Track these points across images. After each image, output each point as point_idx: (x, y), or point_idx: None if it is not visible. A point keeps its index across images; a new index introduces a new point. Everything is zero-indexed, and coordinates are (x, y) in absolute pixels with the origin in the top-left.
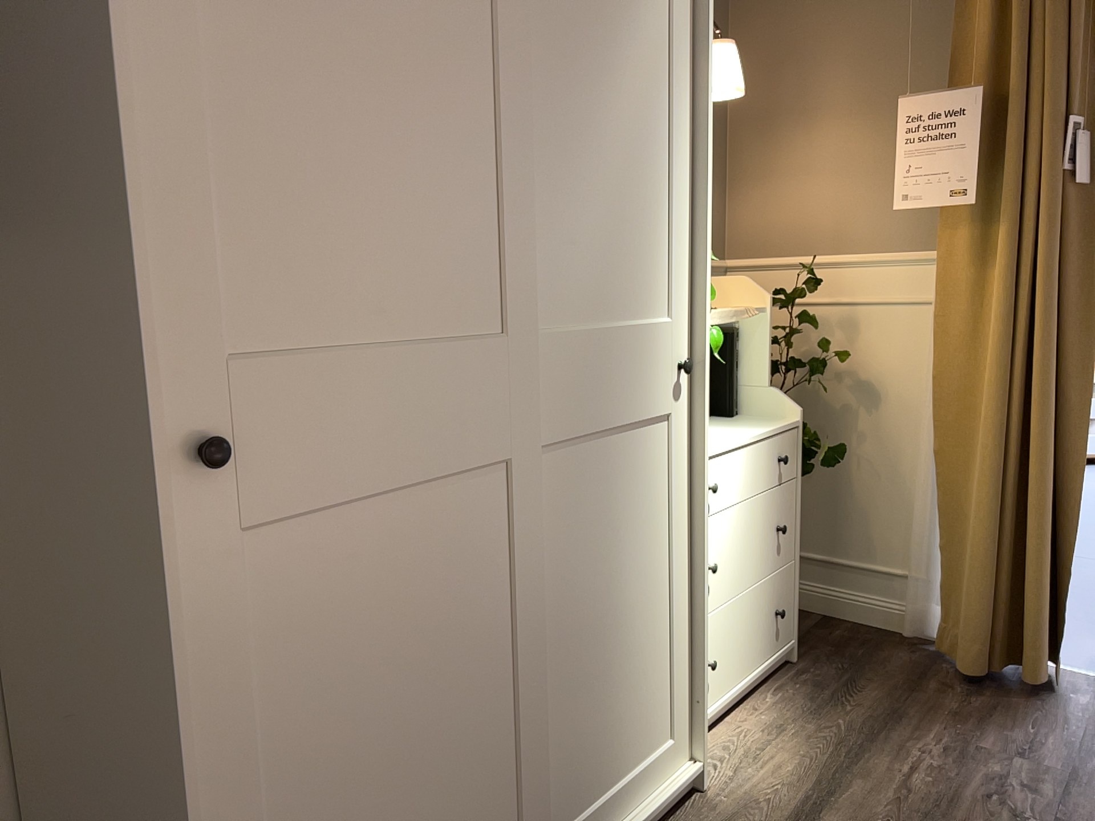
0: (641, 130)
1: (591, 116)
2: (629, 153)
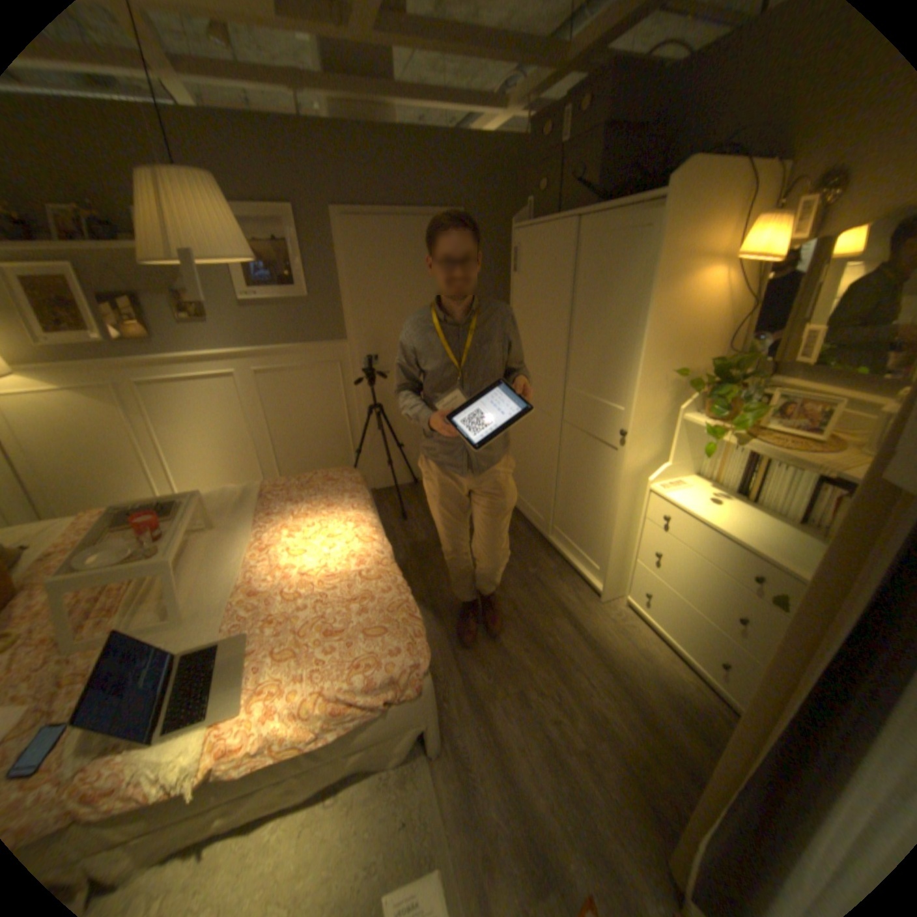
0: (624, 313)
1: (598, 310)
2: (616, 324)
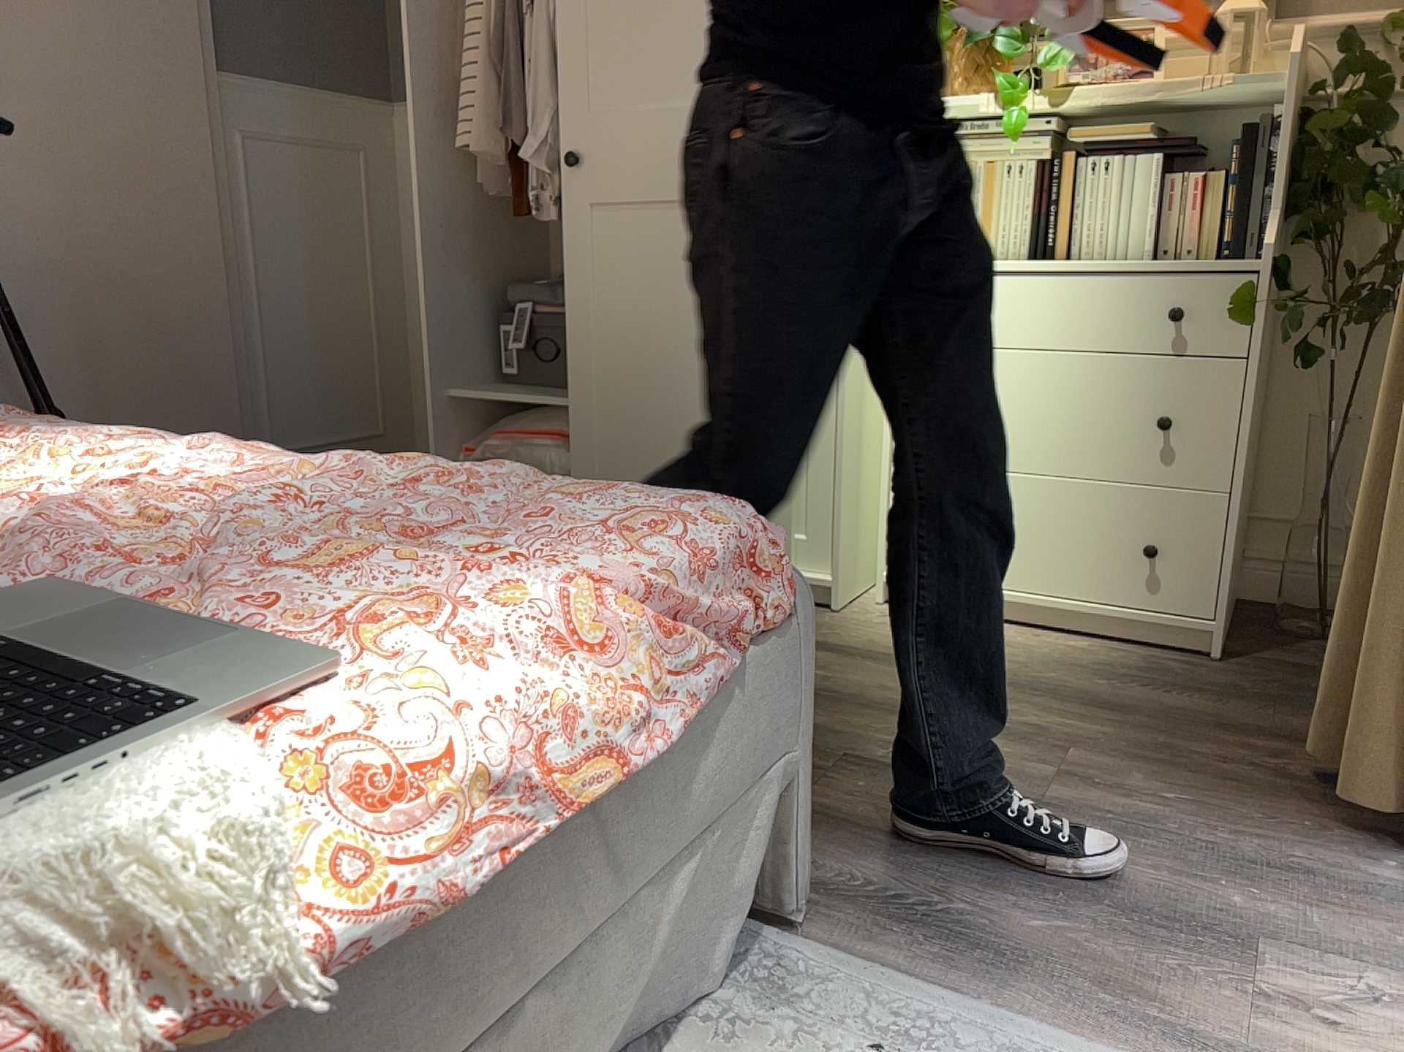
0: None
1: None
2: None
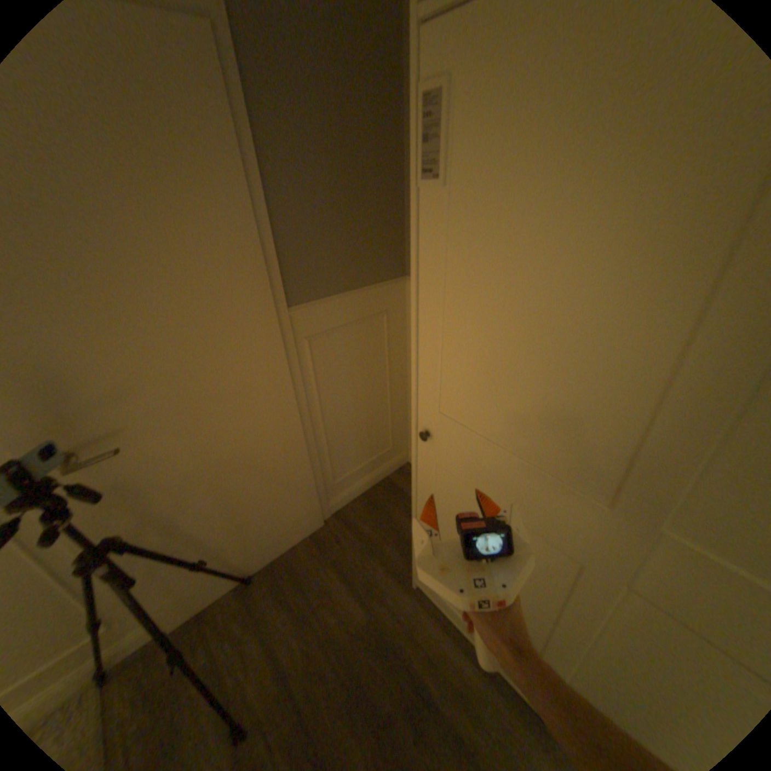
0: None
1: None
2: None
